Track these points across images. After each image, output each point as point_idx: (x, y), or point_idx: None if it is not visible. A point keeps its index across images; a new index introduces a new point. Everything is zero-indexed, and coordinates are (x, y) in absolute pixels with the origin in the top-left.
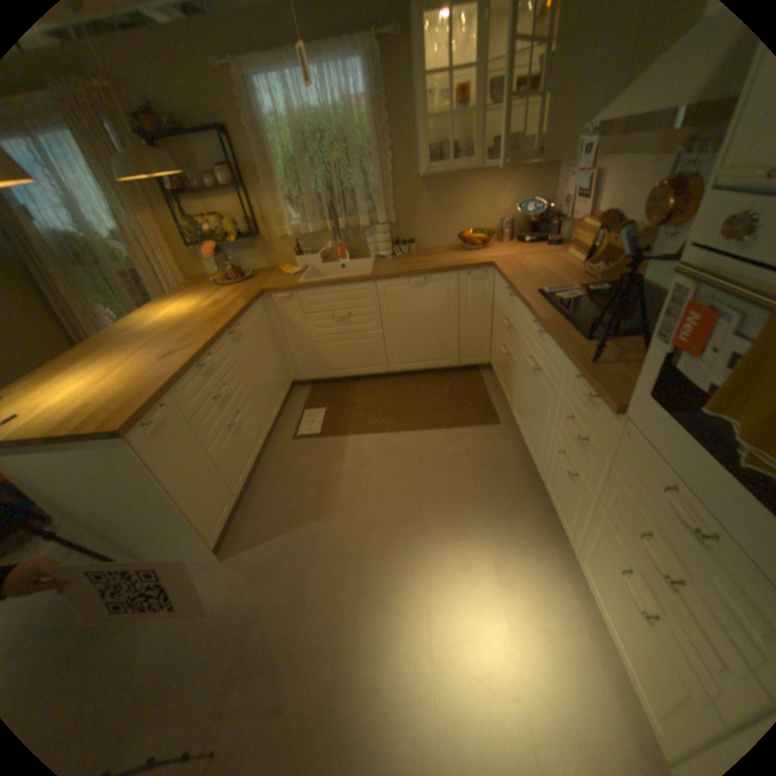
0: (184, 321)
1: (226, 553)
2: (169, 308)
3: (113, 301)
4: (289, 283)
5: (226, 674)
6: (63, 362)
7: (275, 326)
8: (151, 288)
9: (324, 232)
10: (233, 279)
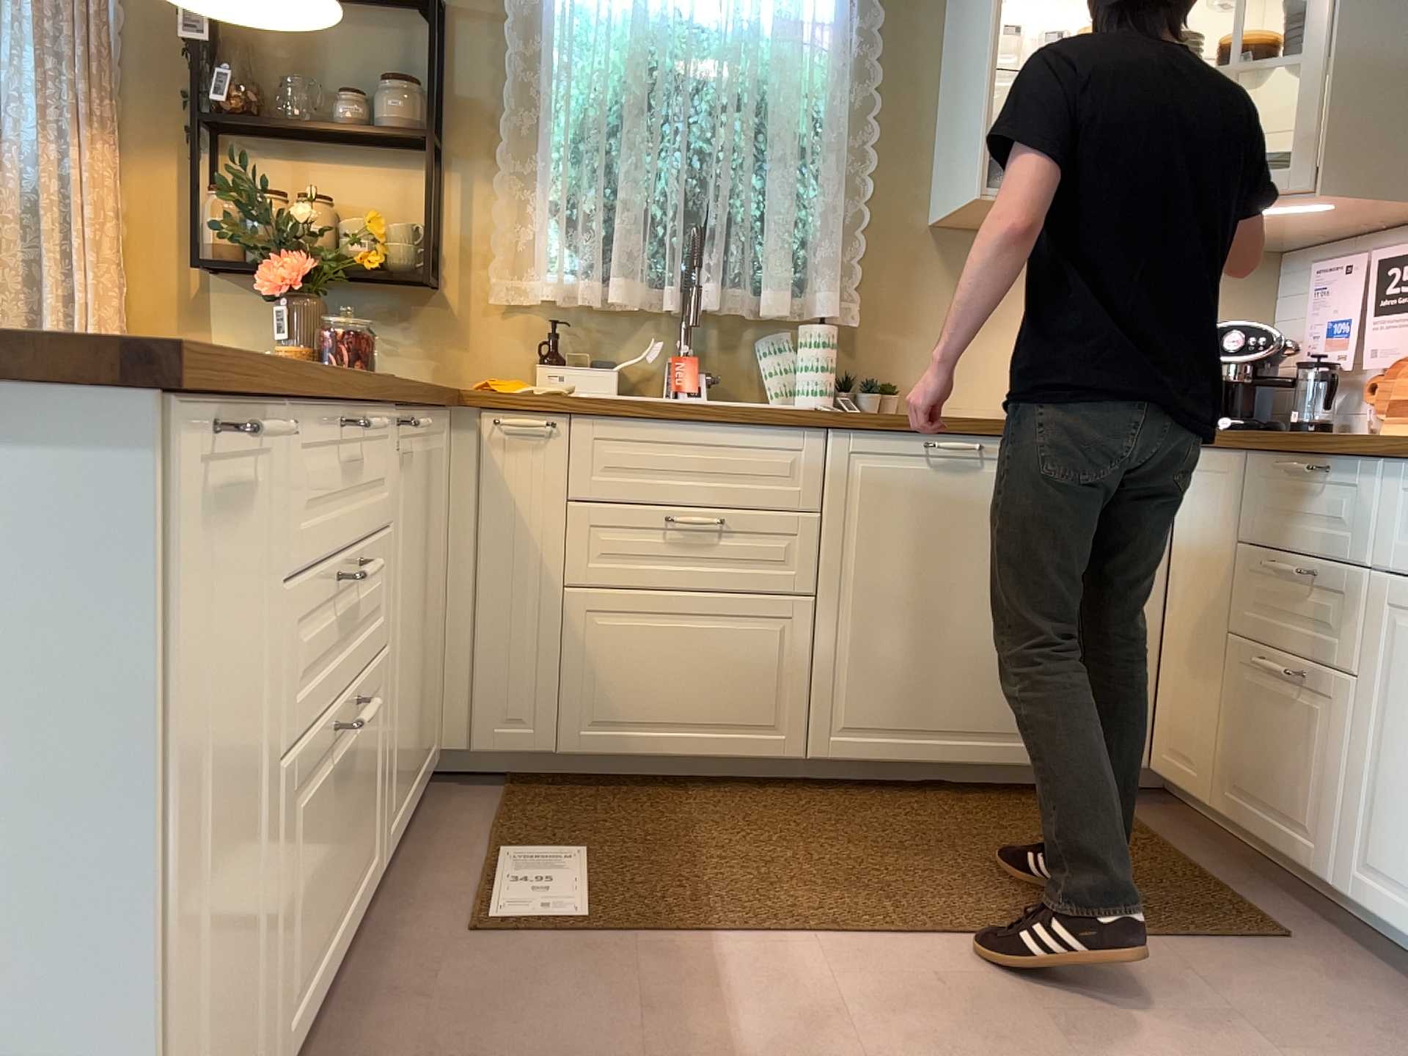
0: None
1: None
2: None
3: None
4: (545, 394)
5: None
6: None
7: (453, 525)
8: None
9: (640, 317)
10: None
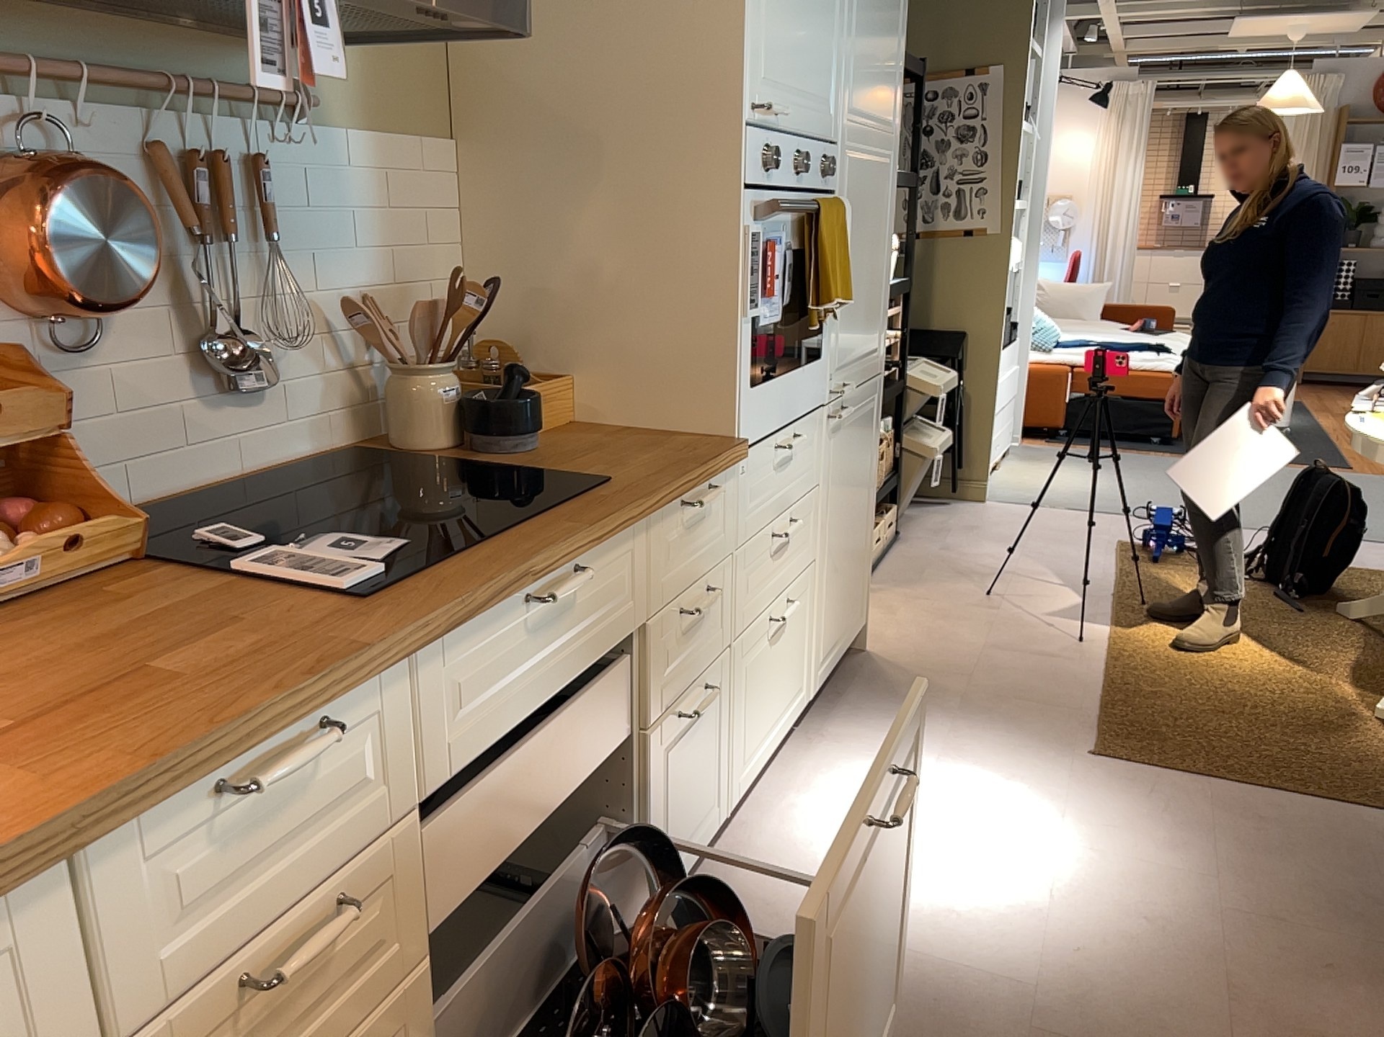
0: None
1: None
2: None
3: None
4: None
5: None
6: None
7: None
8: None
9: None
10: None
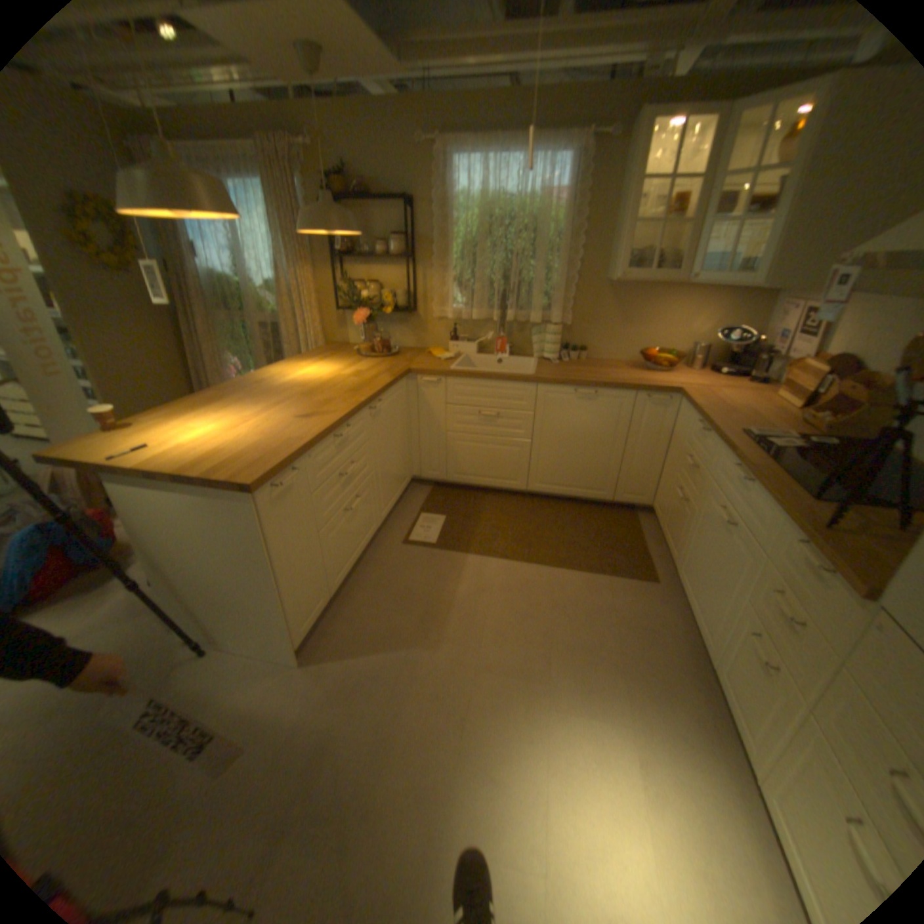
0: (323, 386)
1: (309, 659)
2: (307, 370)
3: (244, 352)
4: (439, 367)
5: (286, 811)
6: (195, 402)
7: (411, 411)
8: (288, 346)
9: (486, 321)
10: (378, 352)
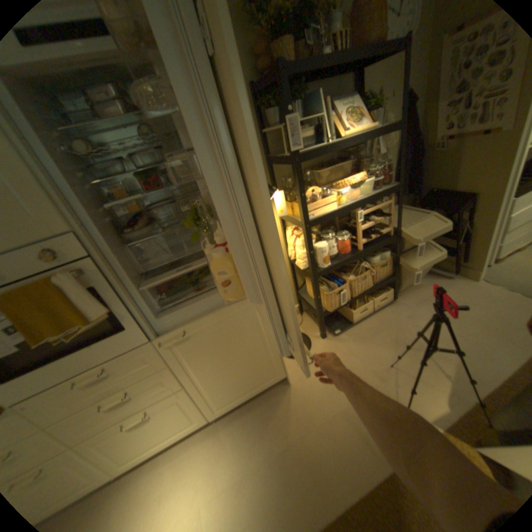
0: None
1: None
2: None
3: None
4: None
5: None
6: None
7: None
8: None
9: None
10: None
